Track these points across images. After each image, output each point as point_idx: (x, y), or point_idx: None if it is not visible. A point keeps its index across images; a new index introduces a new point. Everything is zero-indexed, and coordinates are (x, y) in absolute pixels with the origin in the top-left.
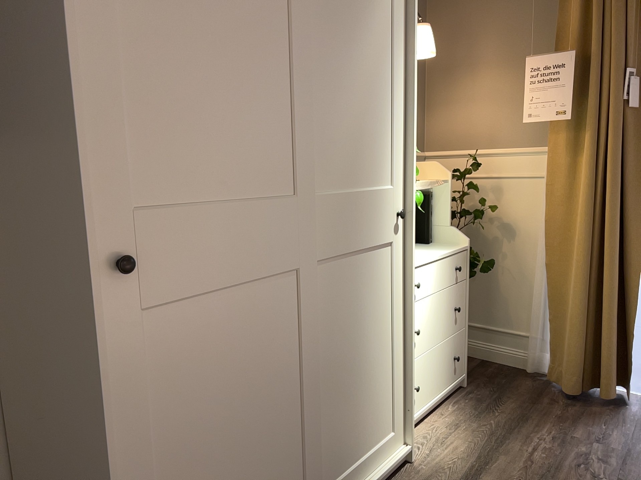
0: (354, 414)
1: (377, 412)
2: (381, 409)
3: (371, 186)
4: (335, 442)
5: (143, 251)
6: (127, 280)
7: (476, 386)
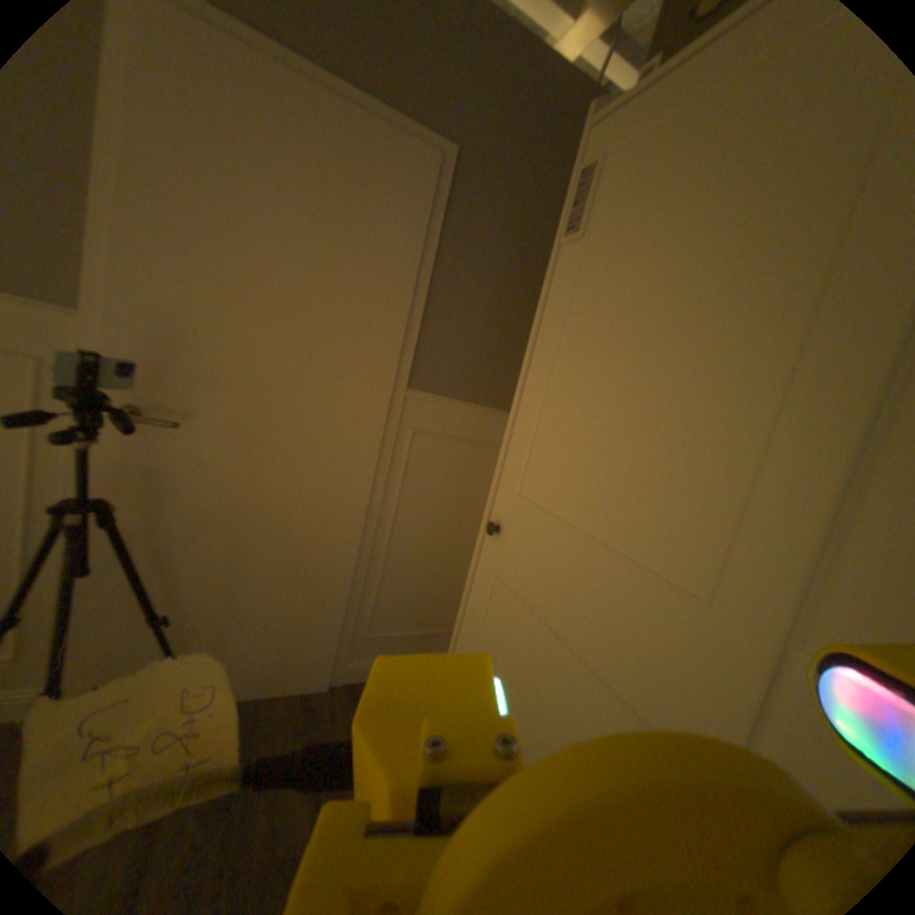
0: None
1: None
2: None
3: None
4: None
5: (505, 533)
6: (492, 546)
7: None
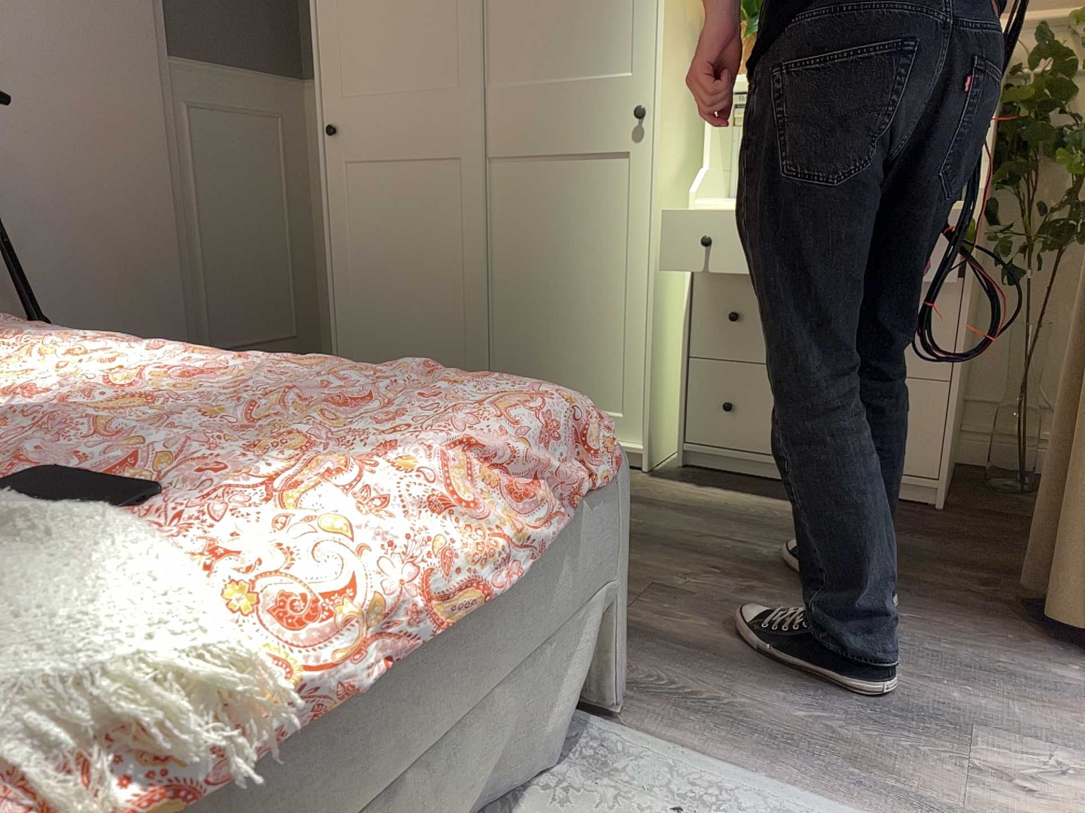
0: (550, 347)
1: (593, 369)
2: (601, 370)
3: (585, 76)
4: (520, 360)
5: (346, 127)
6: (339, 144)
7: (960, 521)
